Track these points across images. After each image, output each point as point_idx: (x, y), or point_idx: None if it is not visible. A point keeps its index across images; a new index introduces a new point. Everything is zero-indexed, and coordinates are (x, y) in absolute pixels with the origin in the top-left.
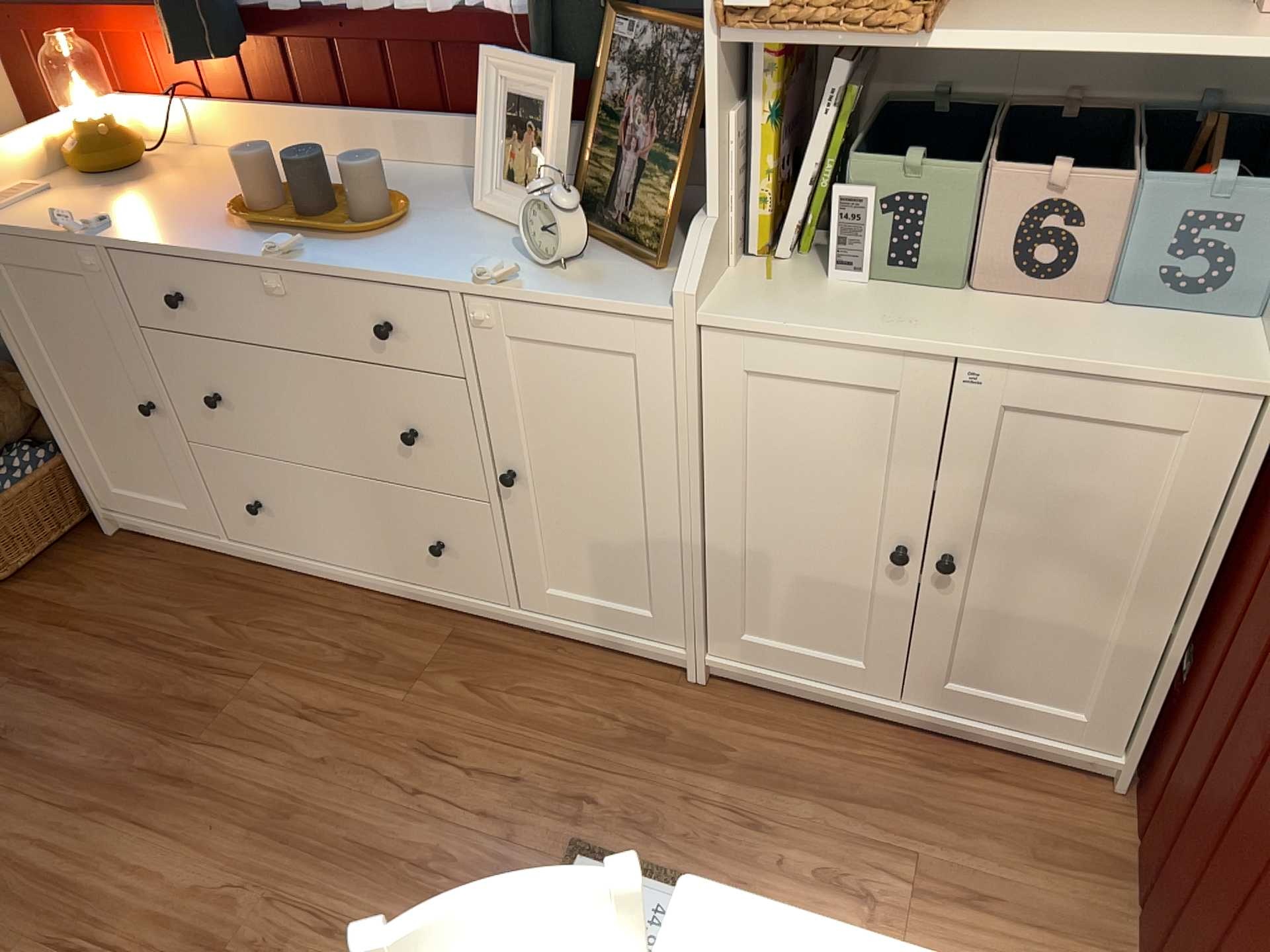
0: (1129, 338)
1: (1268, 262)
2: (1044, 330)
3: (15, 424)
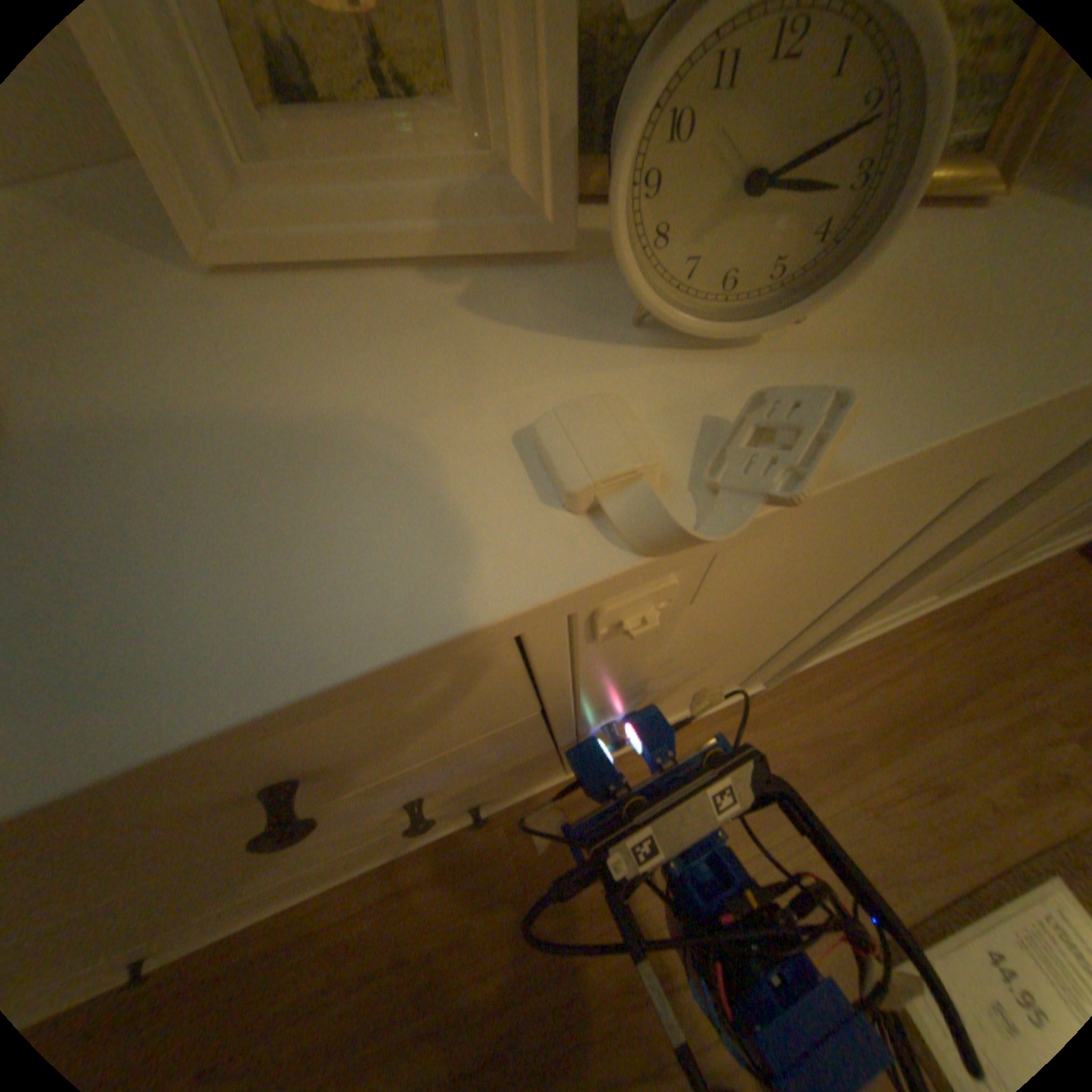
0: None
1: None
2: None
3: None
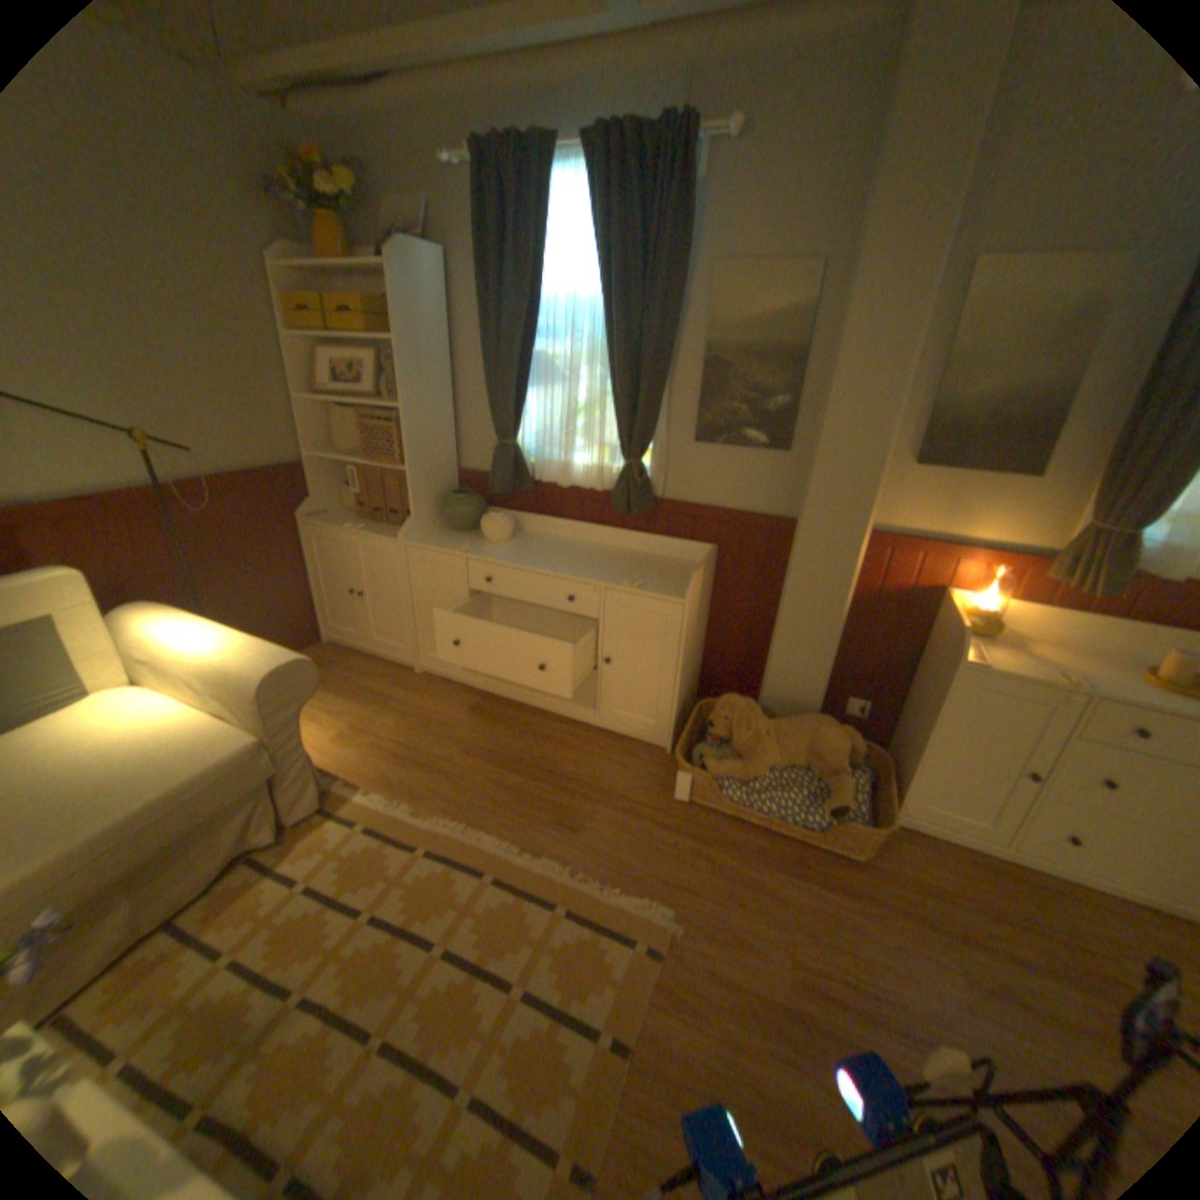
0: None
1: None
2: None
3: (846, 757)
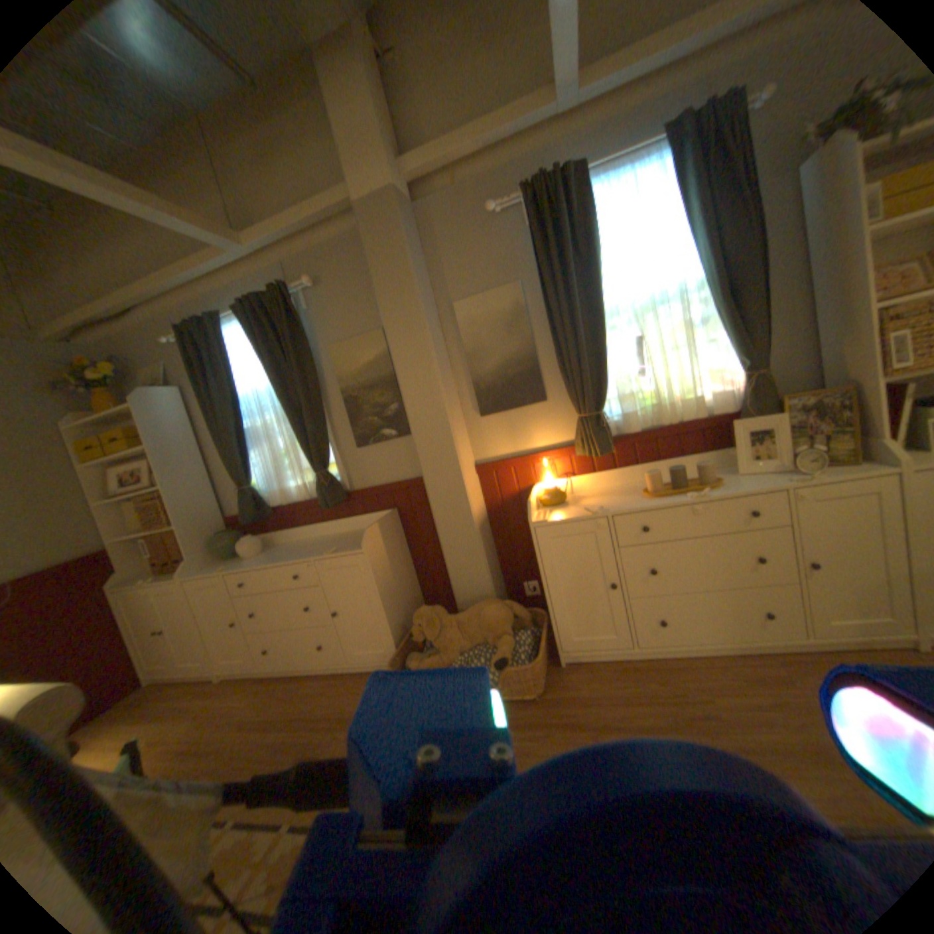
0: None
1: None
2: None
3: (508, 621)
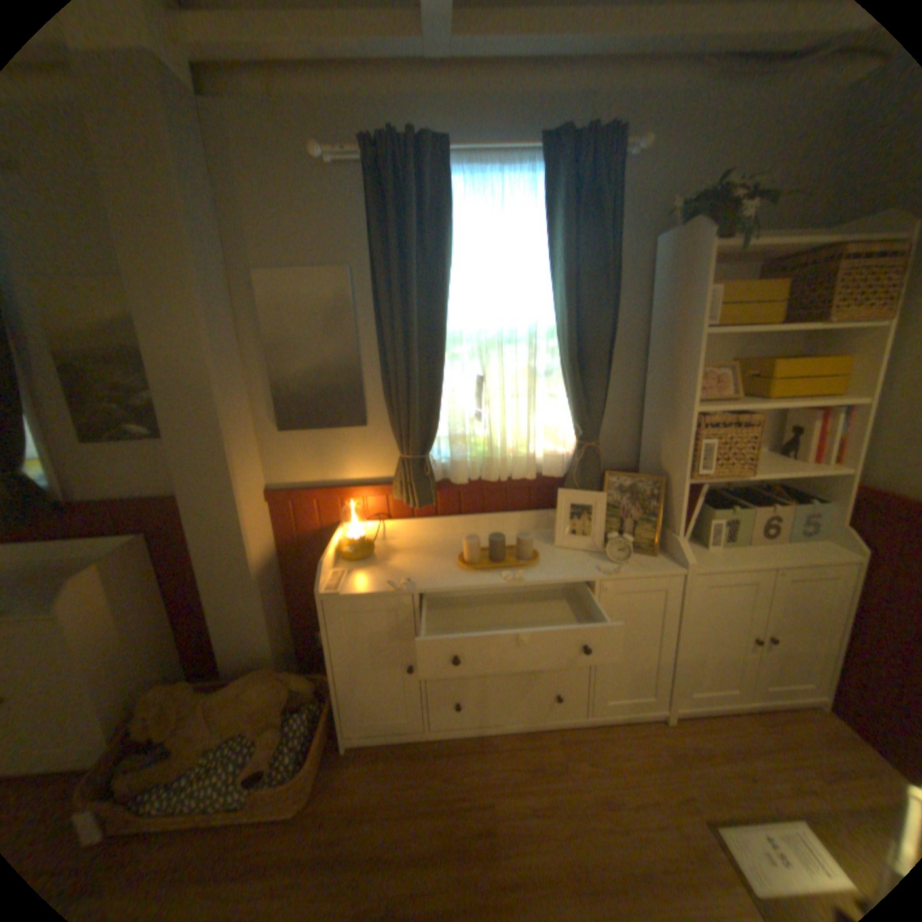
0: (811, 551)
1: (835, 523)
2: (788, 553)
3: (278, 706)
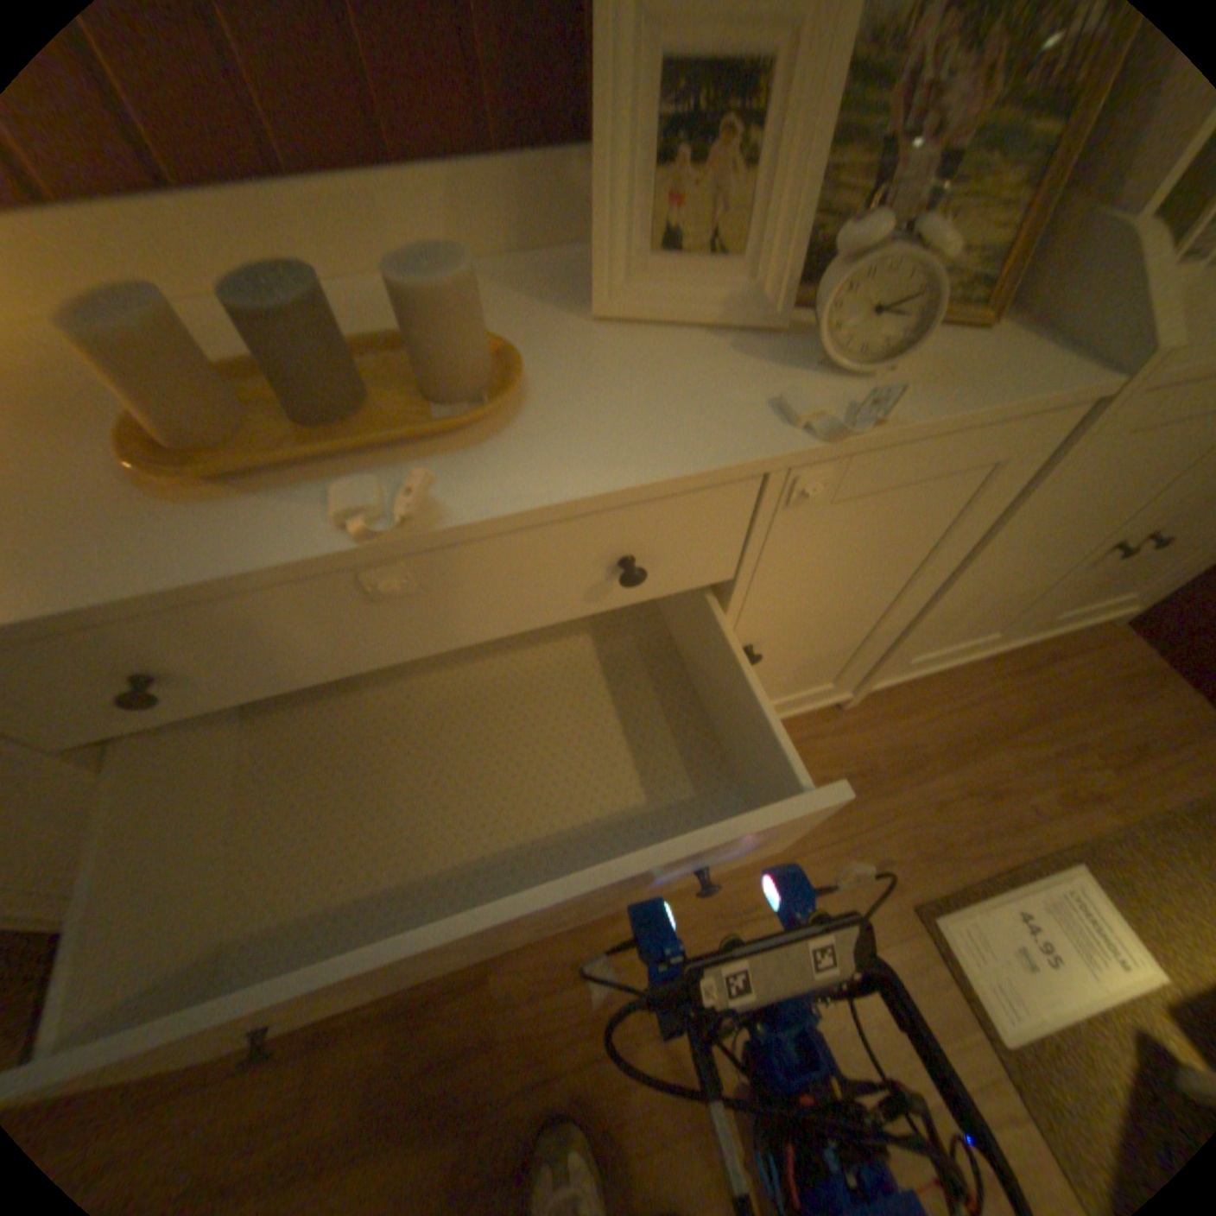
0: None
1: None
2: None
3: None
